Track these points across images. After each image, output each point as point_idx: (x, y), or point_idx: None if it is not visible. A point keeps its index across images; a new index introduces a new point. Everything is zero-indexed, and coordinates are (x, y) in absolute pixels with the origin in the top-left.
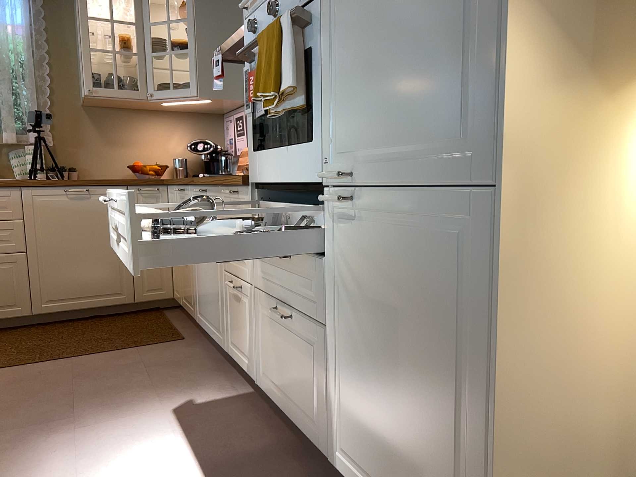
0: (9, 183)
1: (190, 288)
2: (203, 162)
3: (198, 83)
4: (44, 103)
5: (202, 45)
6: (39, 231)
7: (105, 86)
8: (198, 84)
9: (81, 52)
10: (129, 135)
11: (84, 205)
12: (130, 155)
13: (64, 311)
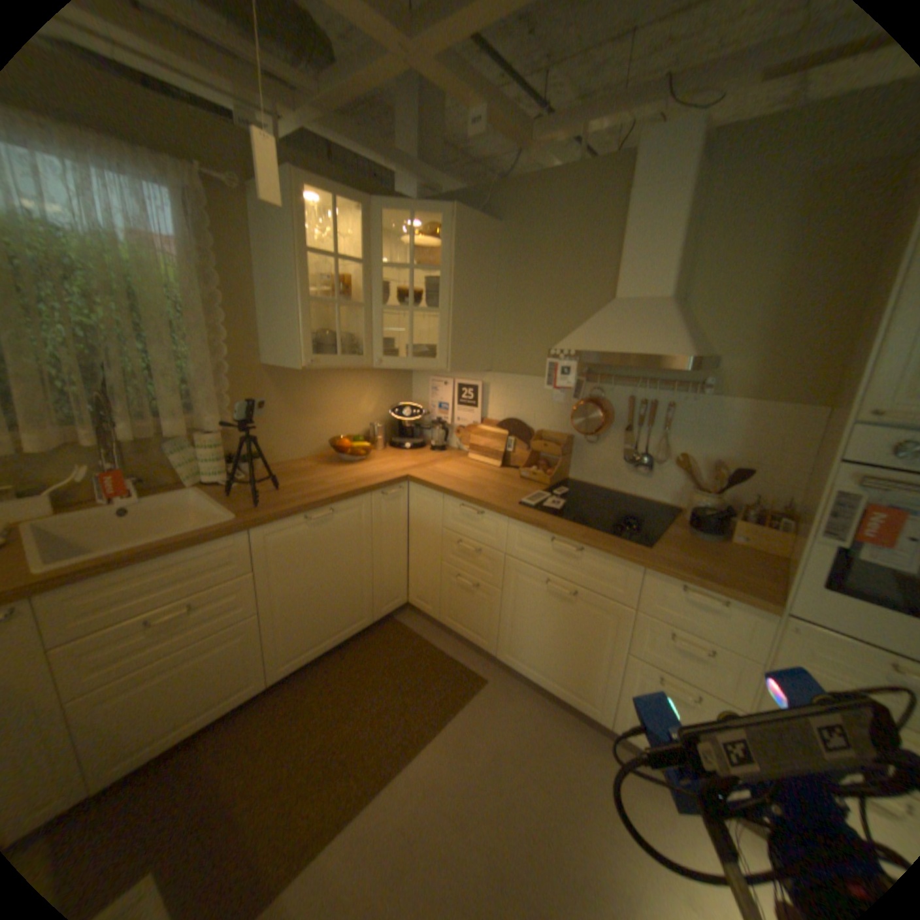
0: (234, 529)
1: (479, 618)
2: (391, 421)
3: (448, 354)
4: (213, 367)
5: (455, 306)
6: (274, 580)
7: (318, 349)
8: (446, 355)
9: (297, 303)
10: (318, 400)
11: (326, 529)
12: (319, 424)
13: (303, 665)
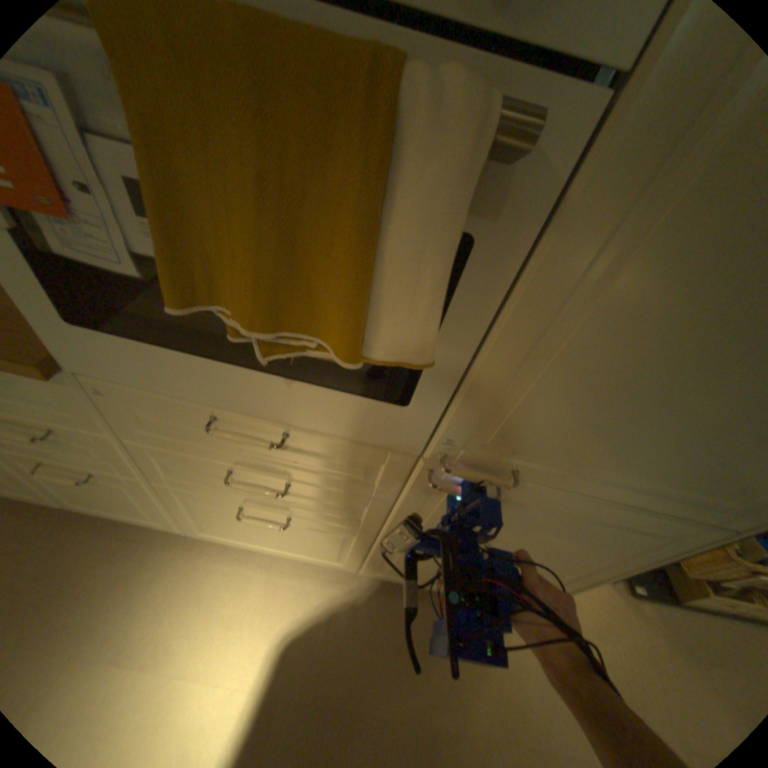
0: None
1: None
2: None
3: None
4: None
5: None
6: None
7: None
8: None
9: None
10: None
11: None
12: None
13: None
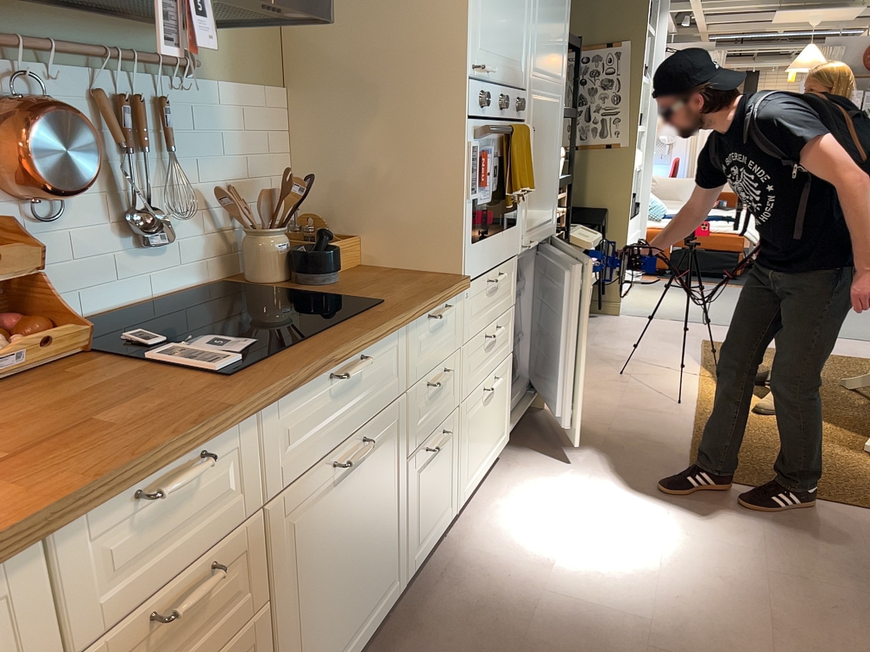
0: None
1: None
2: None
3: None
4: None
5: None
6: None
7: None
8: None
9: None
10: None
11: None
12: None
13: None
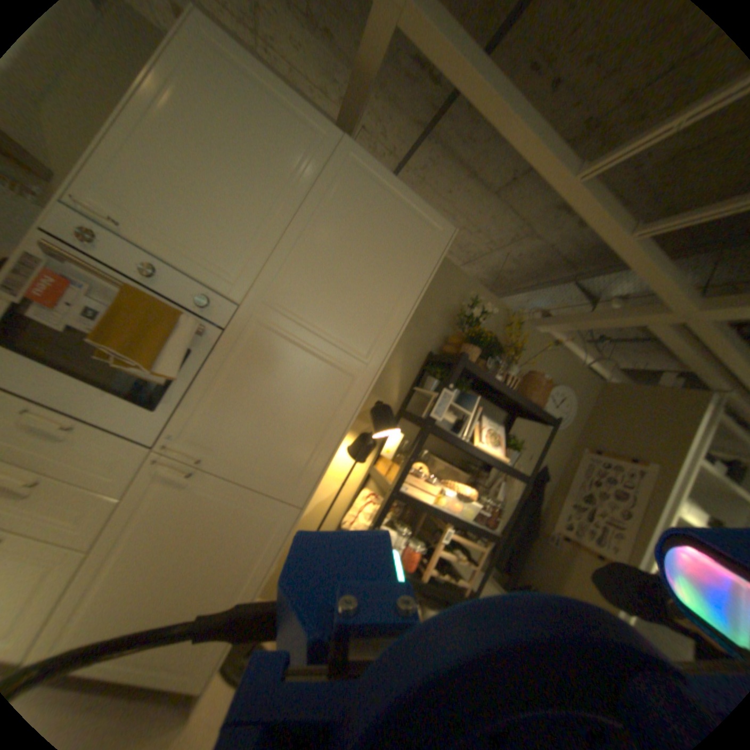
0: None
1: None
2: None
3: None
4: None
5: None
6: None
7: None
8: None
9: None
10: None
11: None
12: None
13: None
